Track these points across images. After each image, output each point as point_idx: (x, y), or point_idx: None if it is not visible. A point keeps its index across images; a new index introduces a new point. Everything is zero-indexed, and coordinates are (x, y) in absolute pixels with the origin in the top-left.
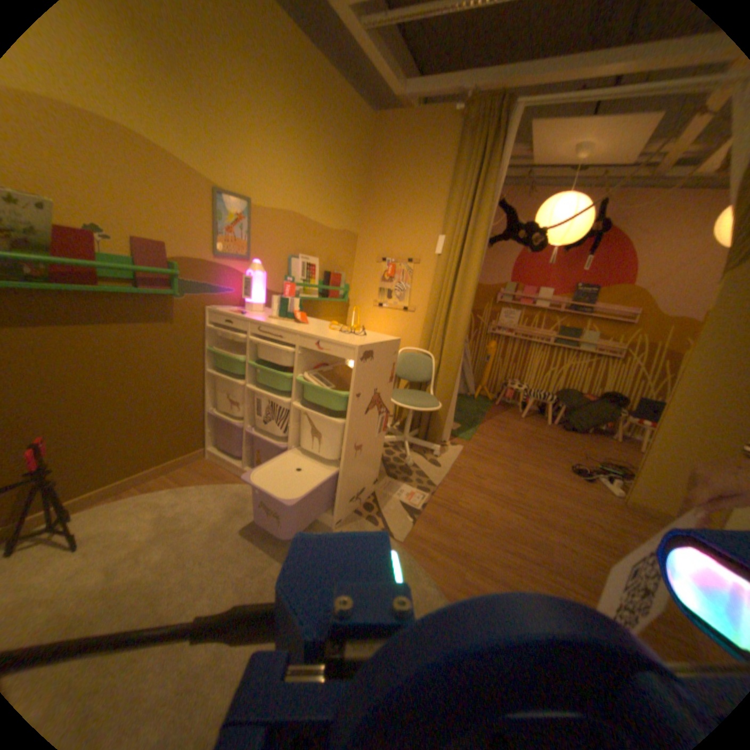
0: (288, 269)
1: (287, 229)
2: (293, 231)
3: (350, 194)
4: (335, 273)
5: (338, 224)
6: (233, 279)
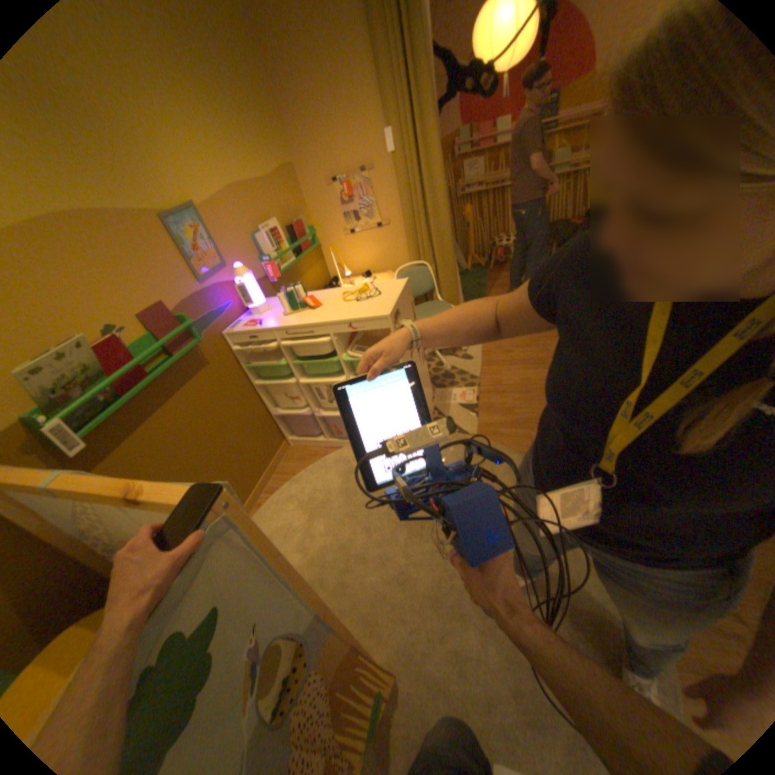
0: (257, 248)
1: (234, 207)
2: (239, 205)
3: (262, 118)
4: (295, 222)
5: (271, 164)
6: (224, 291)
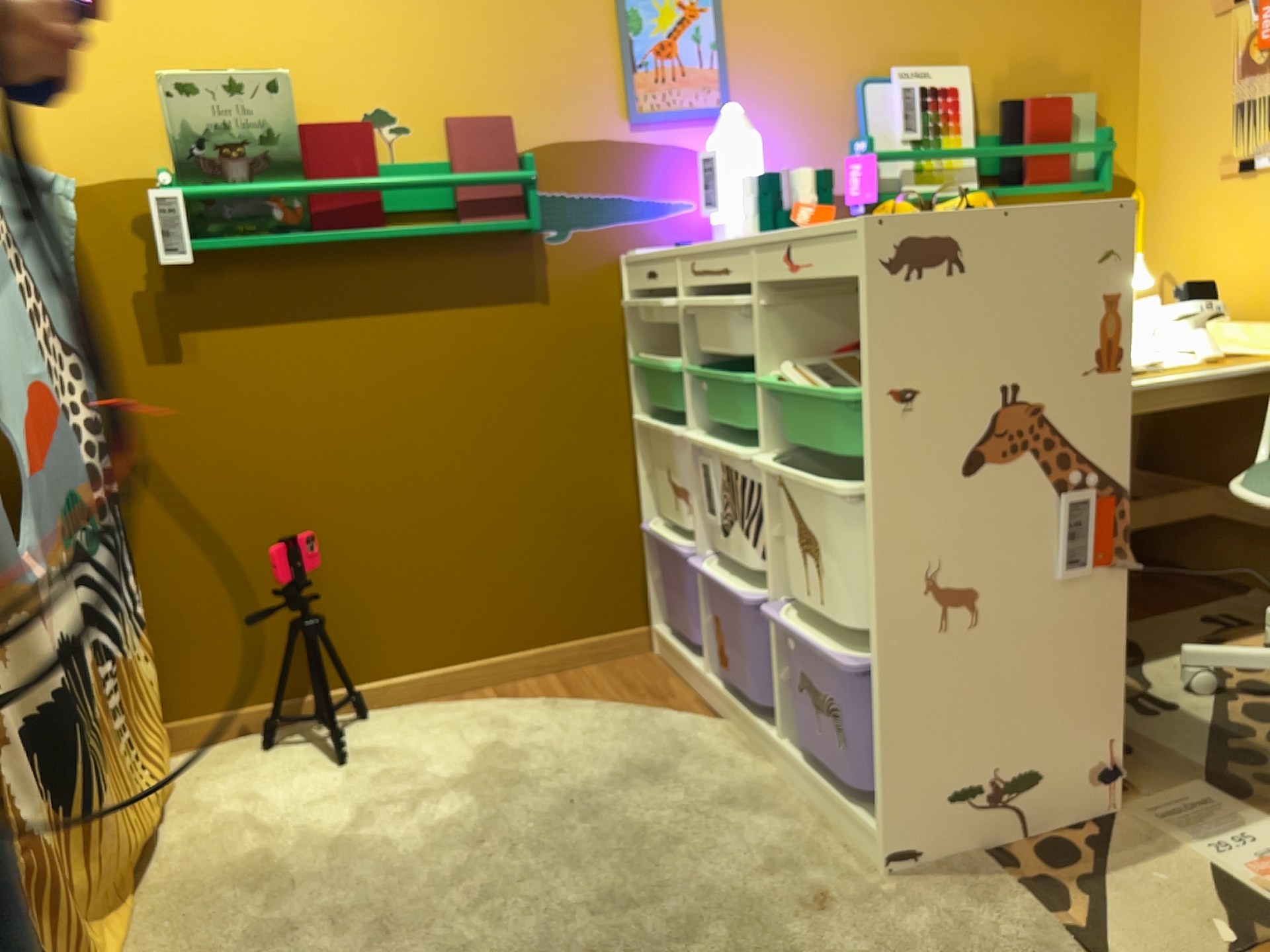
0: (859, 120)
1: (841, 4)
2: (863, 4)
3: None
4: (1040, 98)
5: None
6: (688, 172)
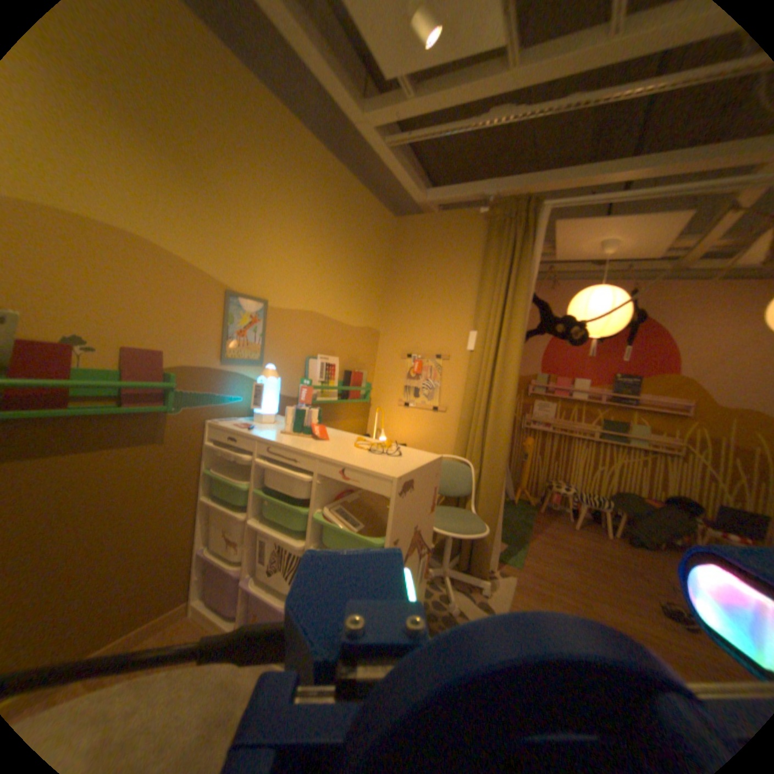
0: (306, 371)
1: (307, 329)
2: (313, 330)
3: (373, 291)
4: (357, 372)
5: (361, 322)
6: (243, 385)
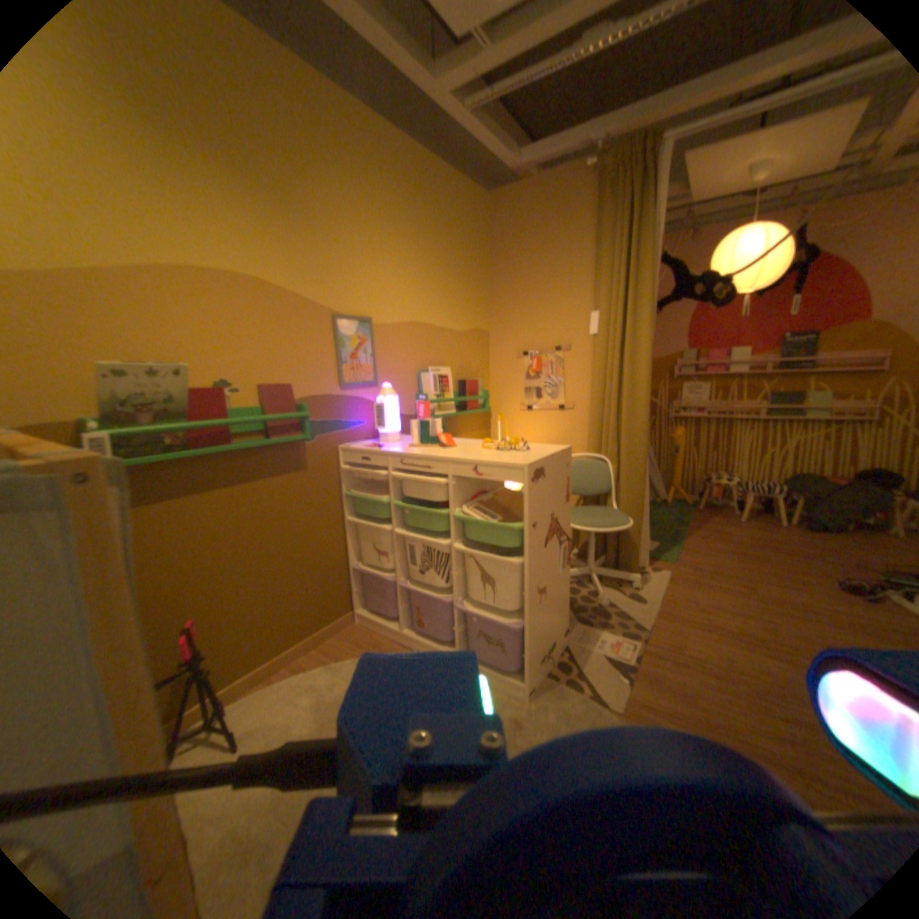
0: (418, 386)
1: (412, 341)
2: (418, 342)
3: (474, 287)
4: (470, 380)
5: (466, 323)
6: (362, 408)
